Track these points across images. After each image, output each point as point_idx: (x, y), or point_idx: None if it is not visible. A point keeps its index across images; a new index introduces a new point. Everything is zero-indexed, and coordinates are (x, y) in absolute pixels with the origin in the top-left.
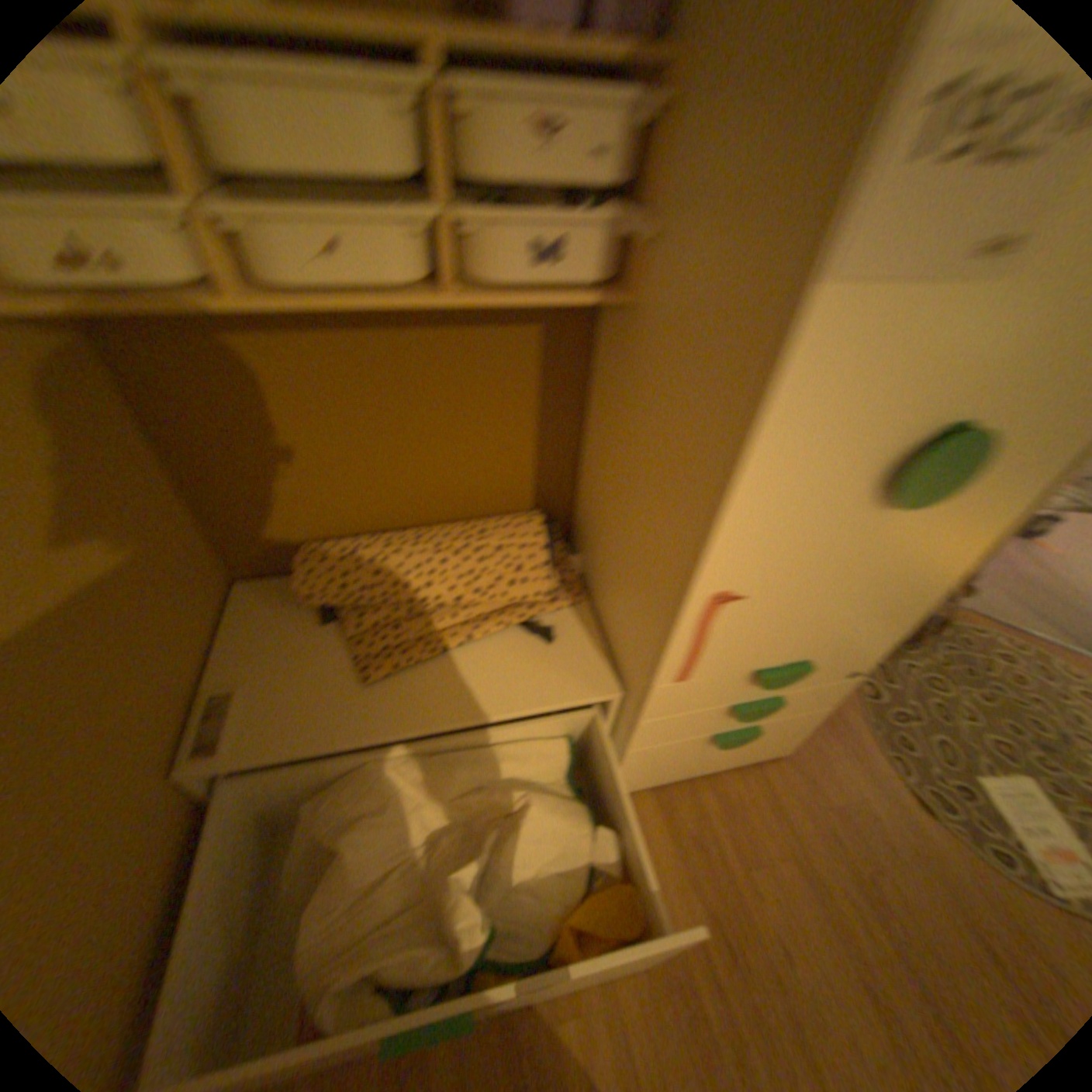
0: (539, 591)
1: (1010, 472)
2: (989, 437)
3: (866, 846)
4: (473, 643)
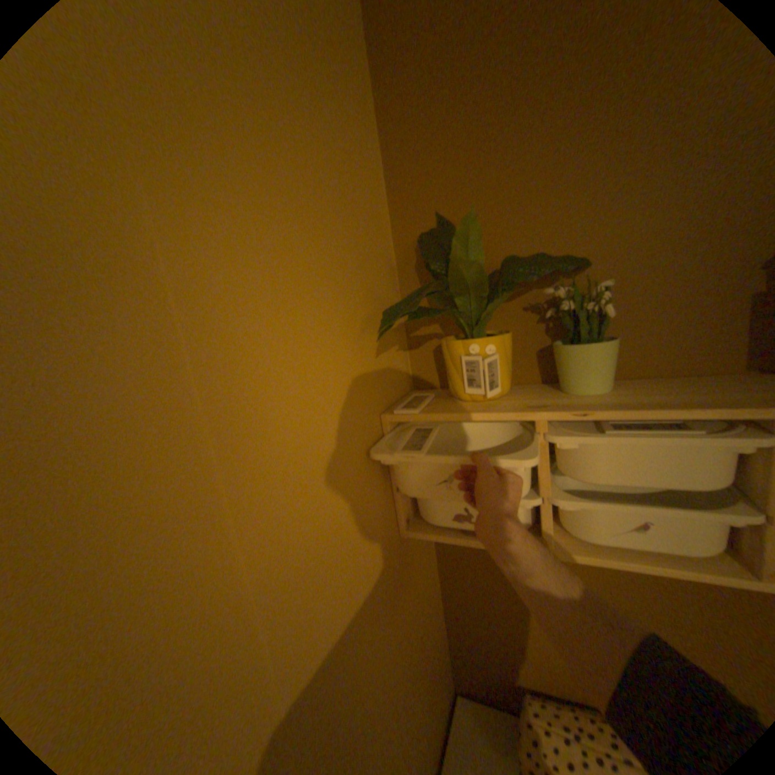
0: None
1: None
2: None
3: None
4: None
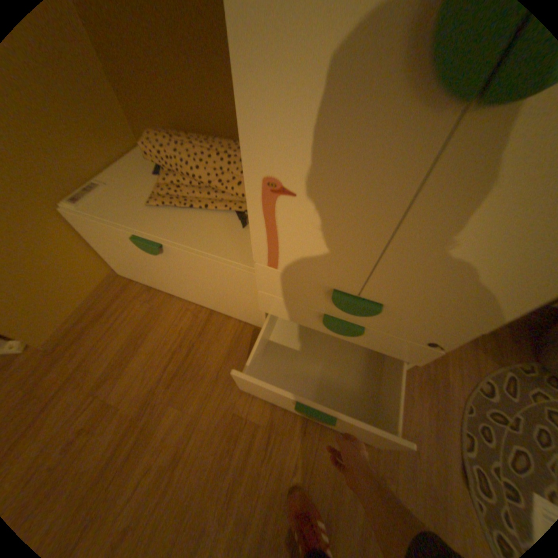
0: None
1: None
2: None
3: (396, 461)
4: (206, 211)
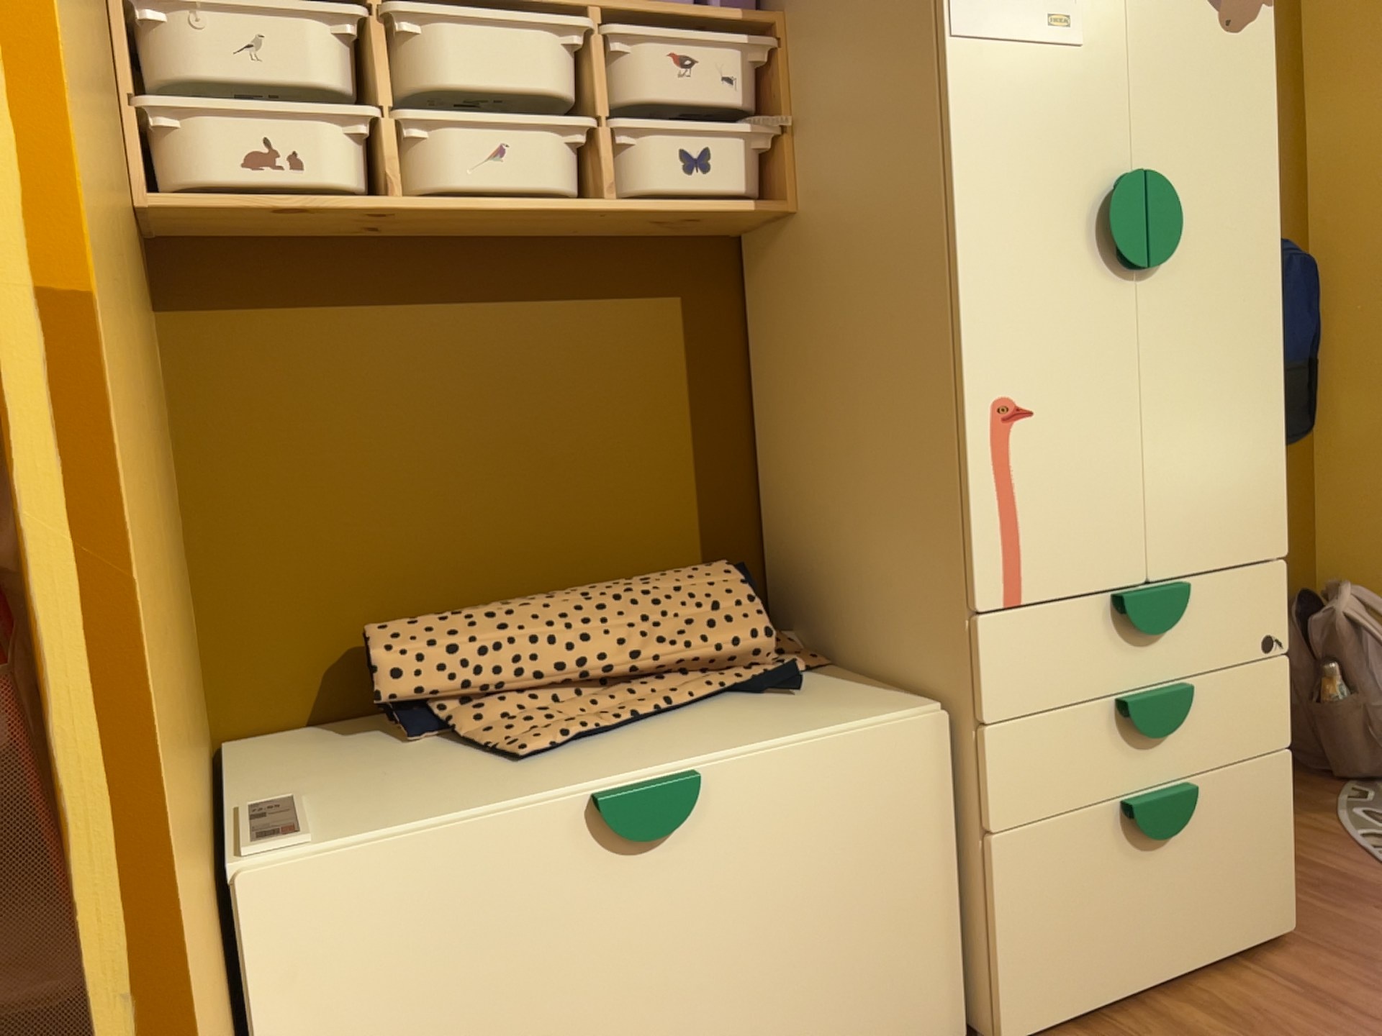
0: (759, 632)
1: (1224, 247)
2: (1164, 182)
3: None
4: (678, 712)
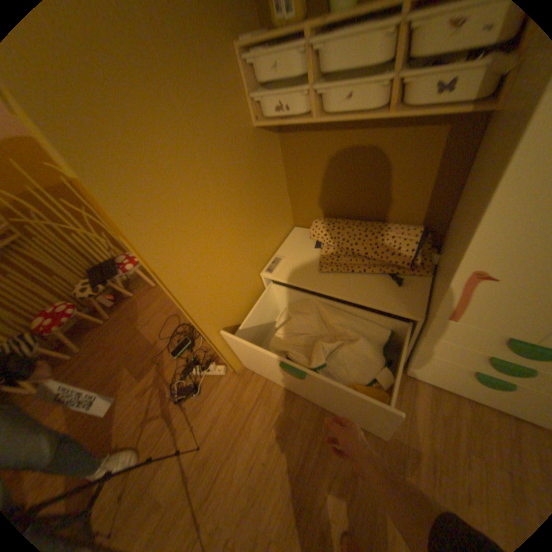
0: (403, 262)
1: None
2: None
3: None
4: (364, 274)
